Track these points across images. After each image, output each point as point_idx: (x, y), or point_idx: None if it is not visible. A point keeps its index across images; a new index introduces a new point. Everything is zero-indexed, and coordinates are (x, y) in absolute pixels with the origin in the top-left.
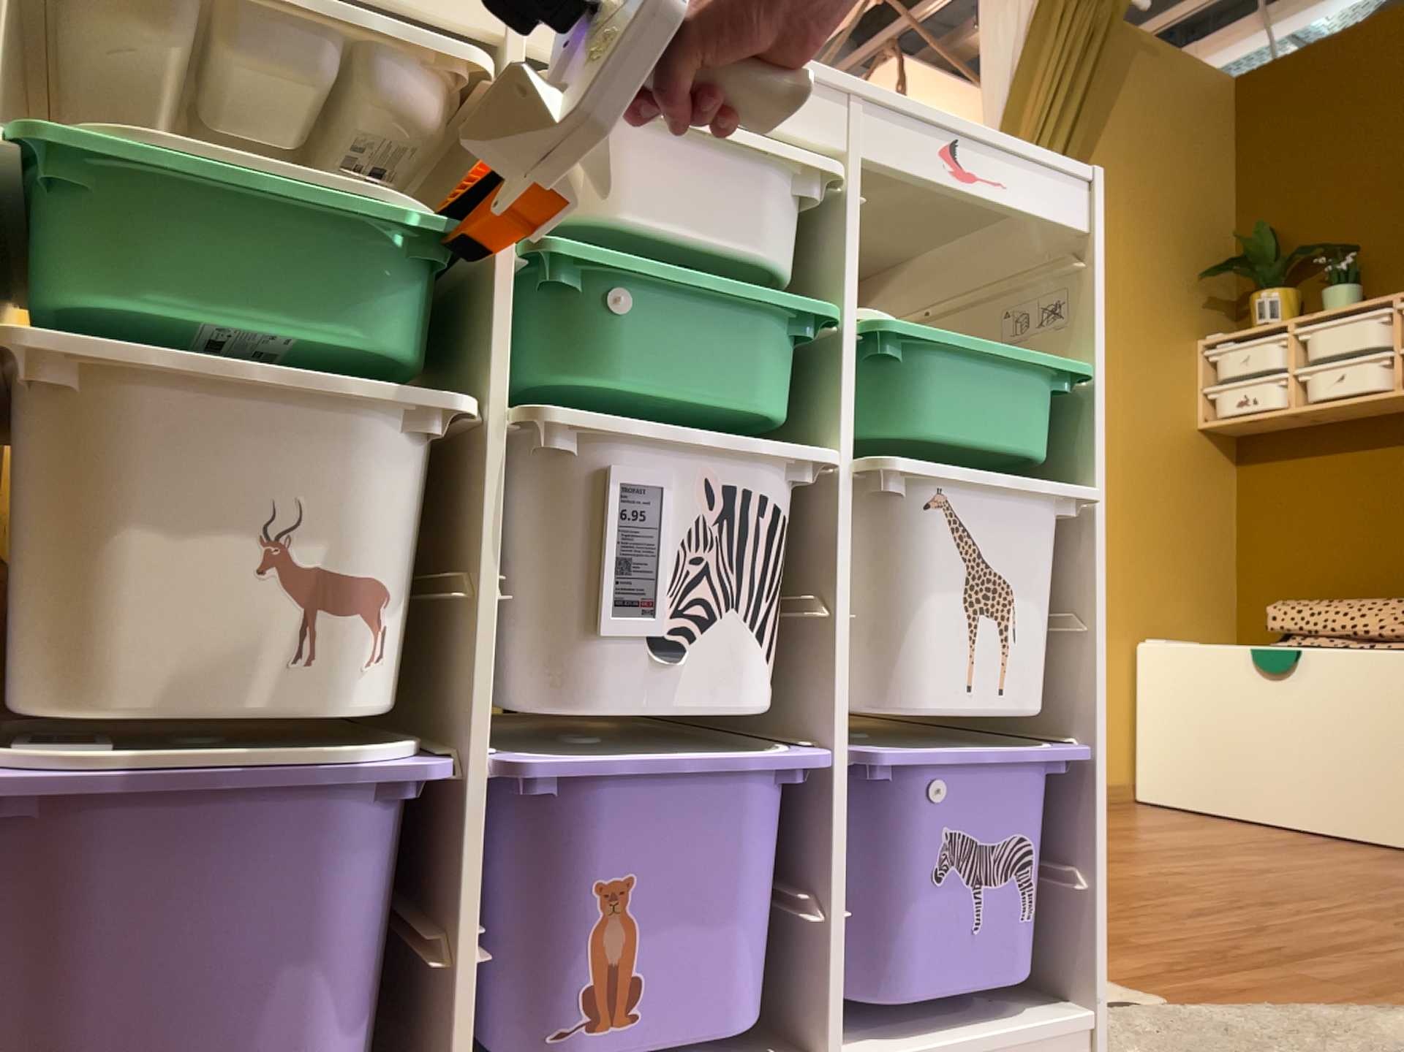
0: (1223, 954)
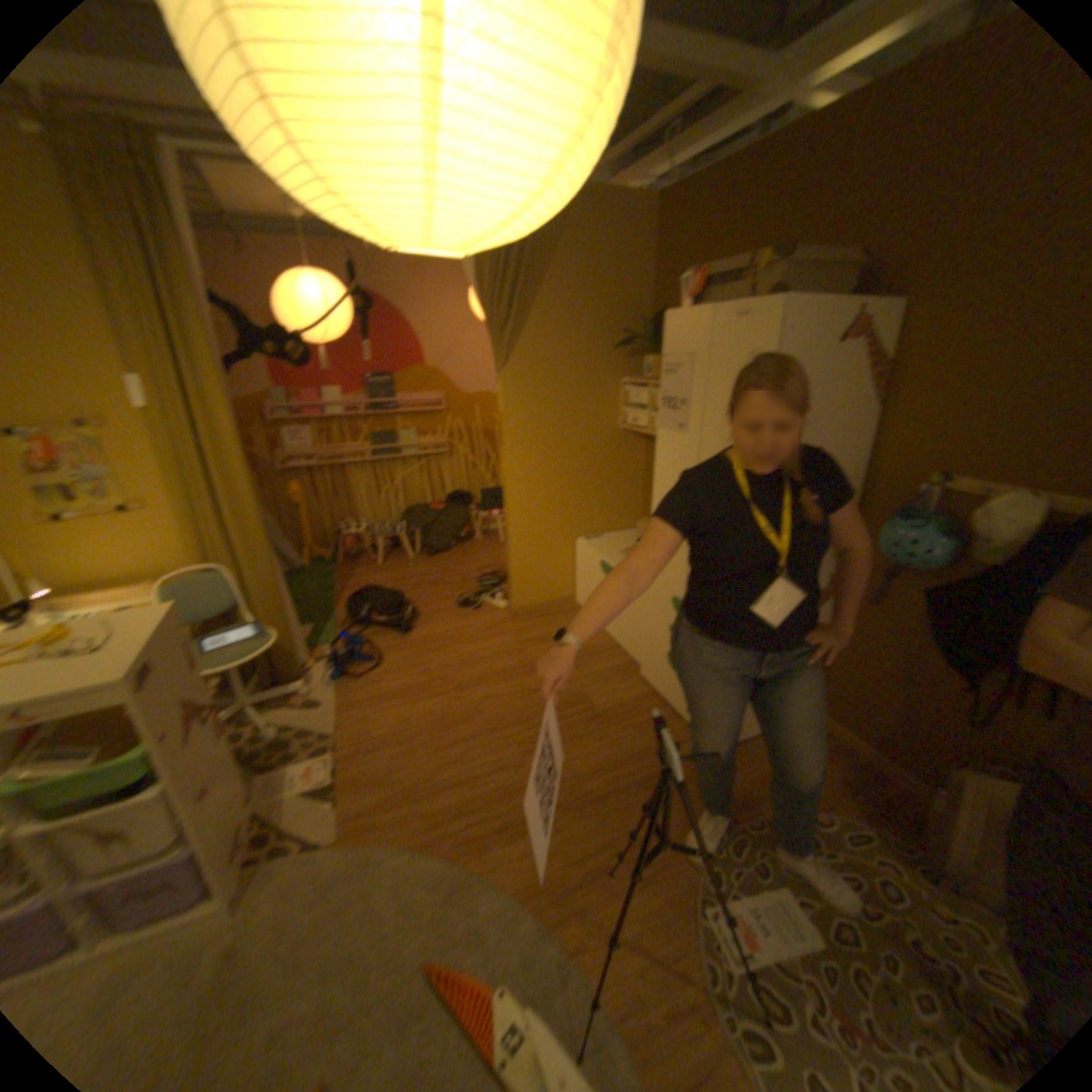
0: (406, 799)
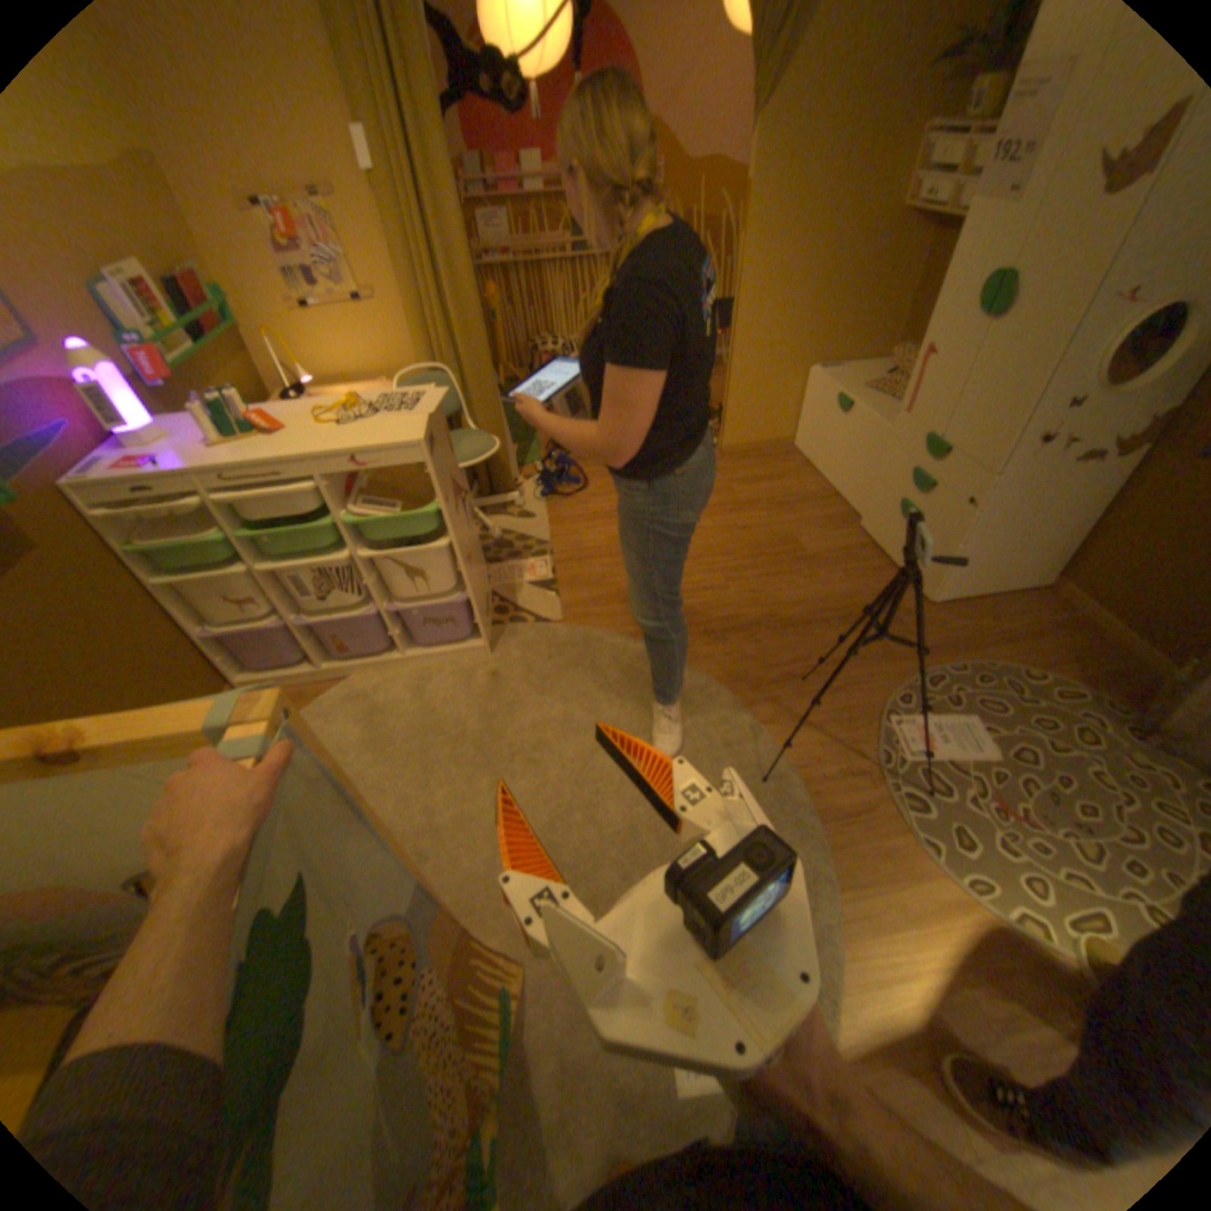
0: (619, 599)
